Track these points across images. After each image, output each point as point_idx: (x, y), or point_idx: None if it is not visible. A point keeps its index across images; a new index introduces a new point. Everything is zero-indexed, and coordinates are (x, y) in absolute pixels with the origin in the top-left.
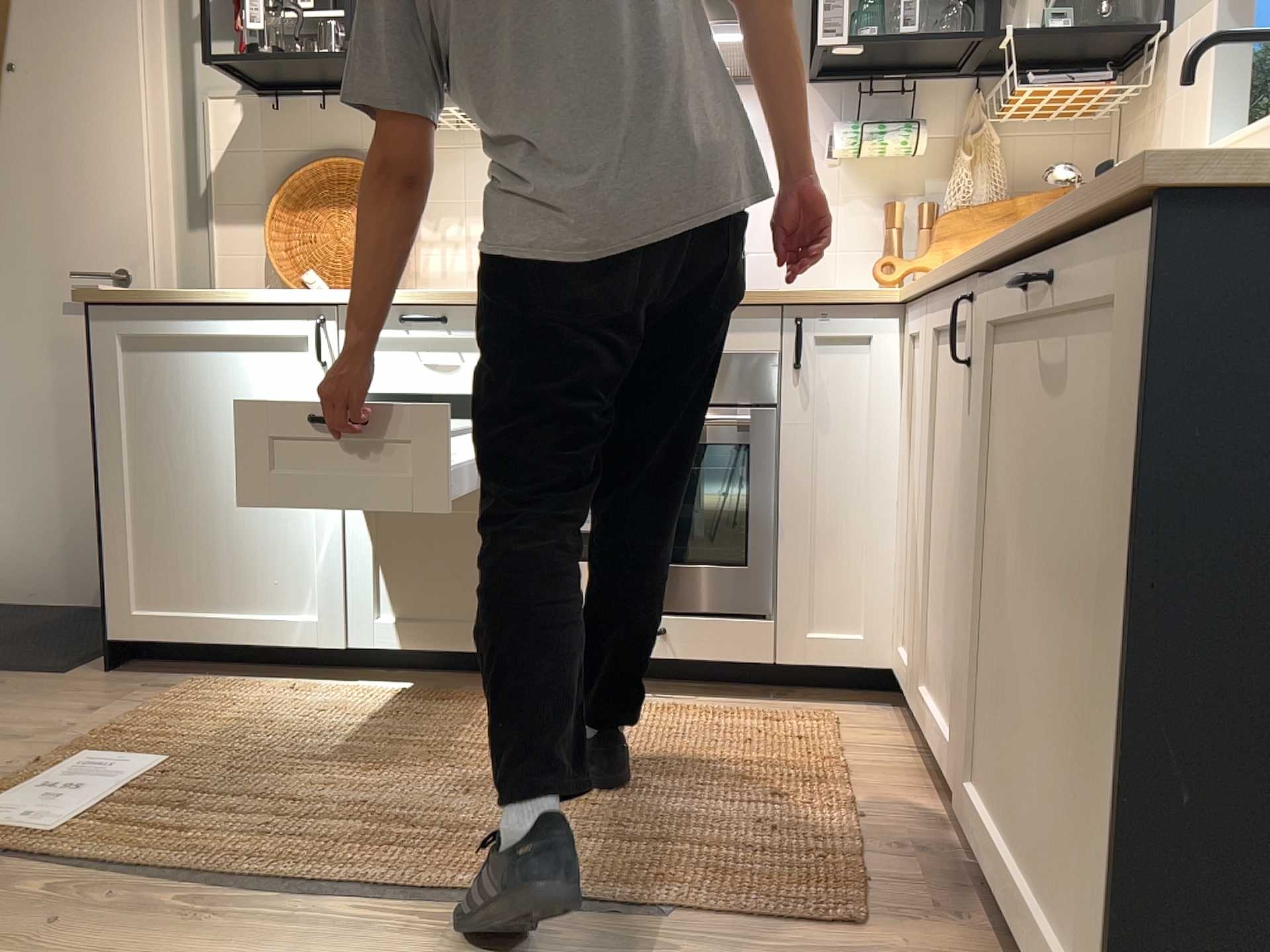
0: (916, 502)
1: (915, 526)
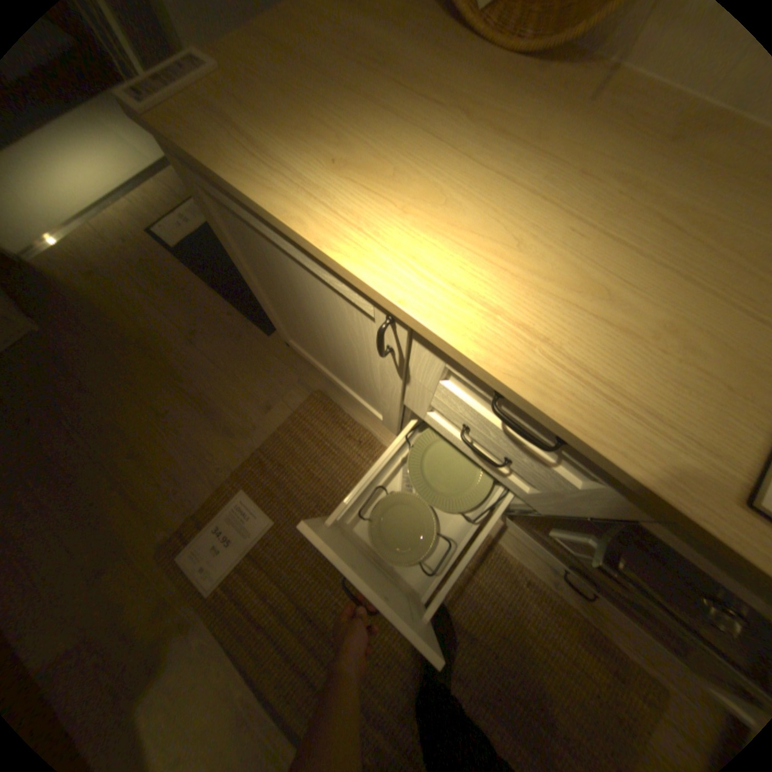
0: None
1: None
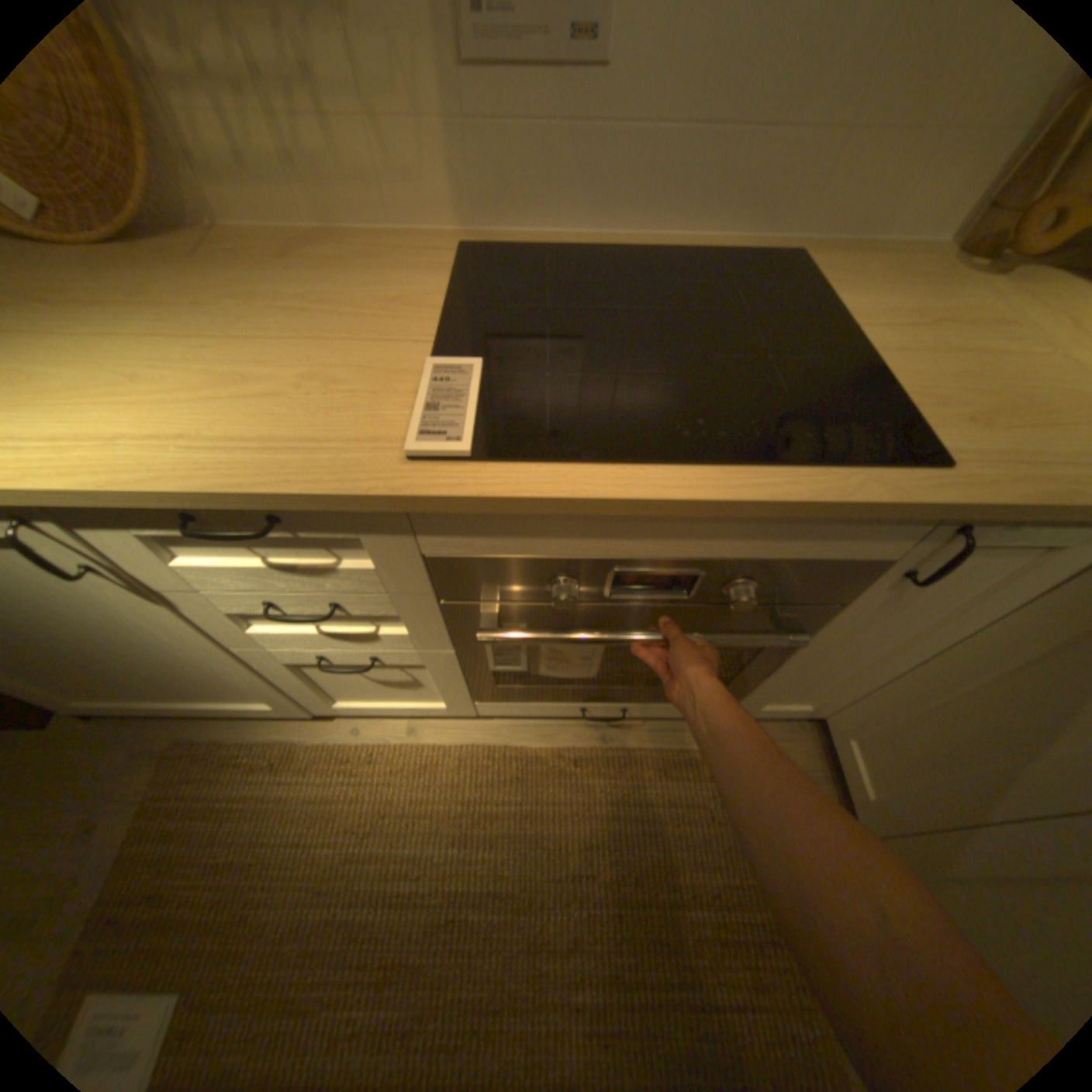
0: (972, 723)
1: (951, 731)
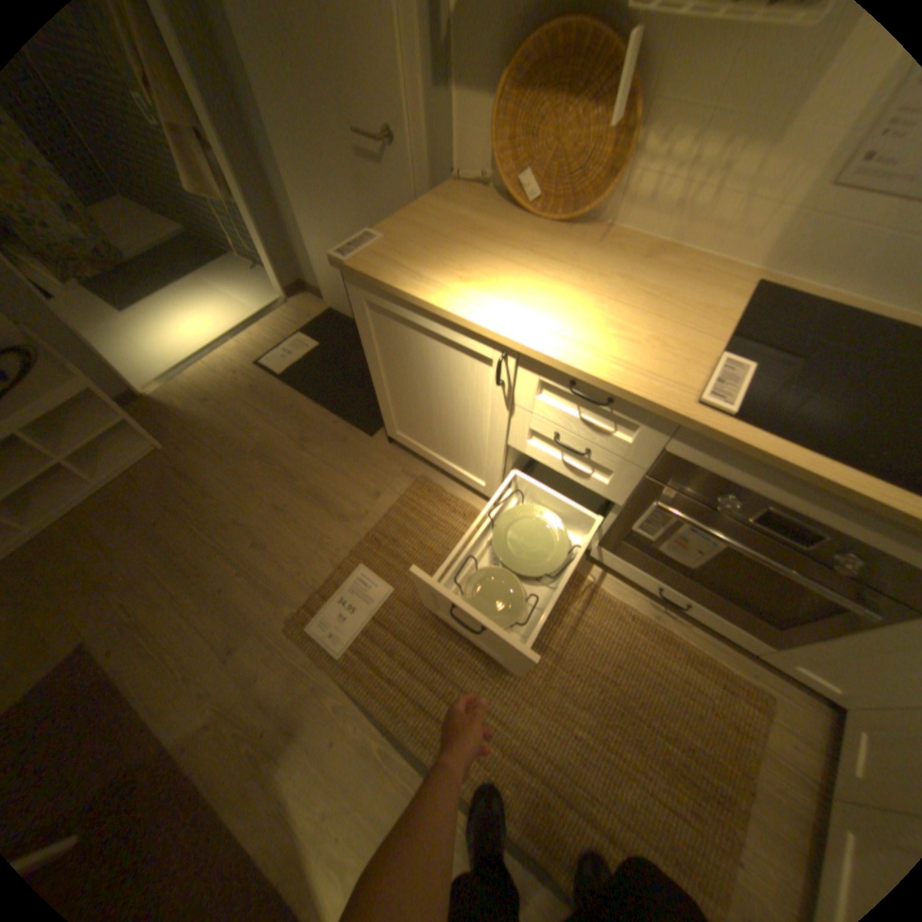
0: None
1: None
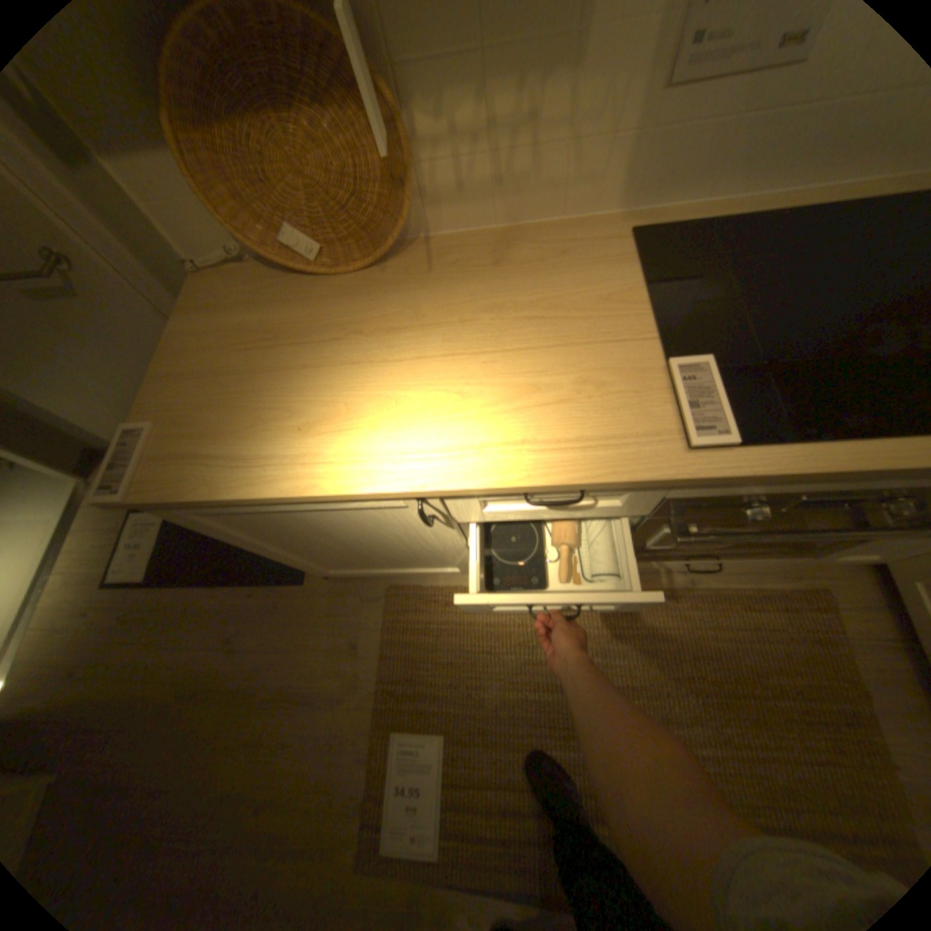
0: None
1: None
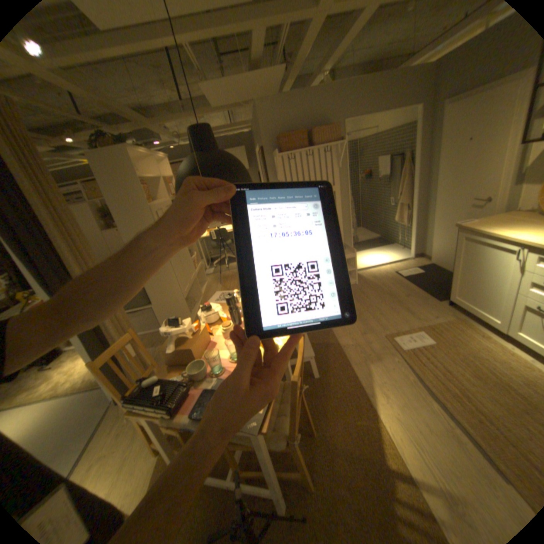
0: None
1: None
